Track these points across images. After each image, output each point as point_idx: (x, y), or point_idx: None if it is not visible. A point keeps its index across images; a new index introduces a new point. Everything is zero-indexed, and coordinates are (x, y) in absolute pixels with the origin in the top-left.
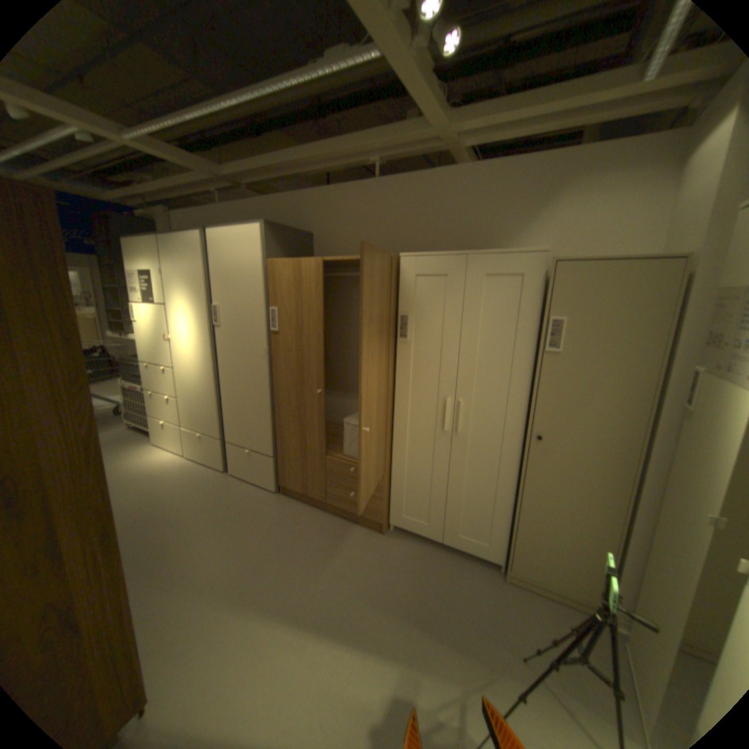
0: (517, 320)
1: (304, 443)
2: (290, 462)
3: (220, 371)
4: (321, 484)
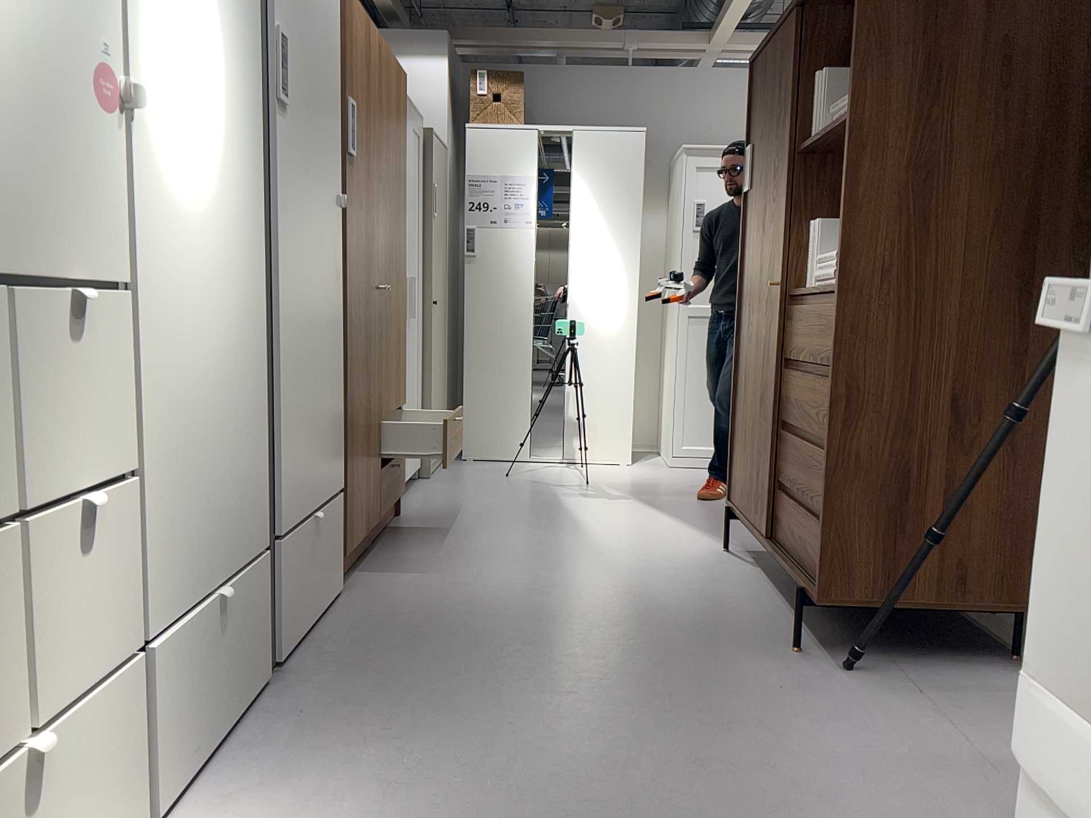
0: (419, 183)
1: (367, 410)
2: (356, 474)
3: (274, 268)
4: (377, 484)
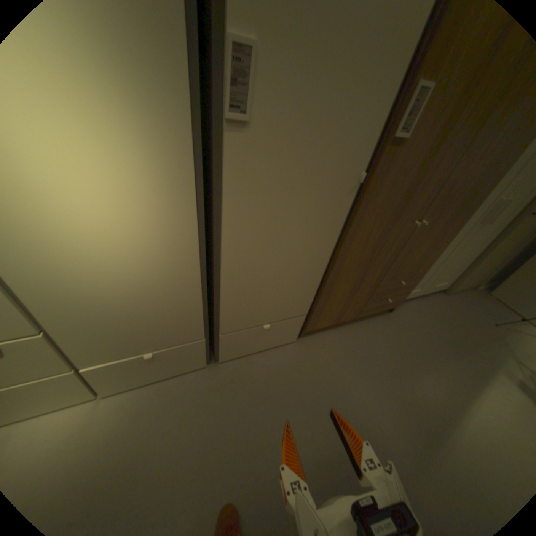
0: None
1: (359, 283)
2: (331, 307)
3: (222, 236)
4: (360, 307)
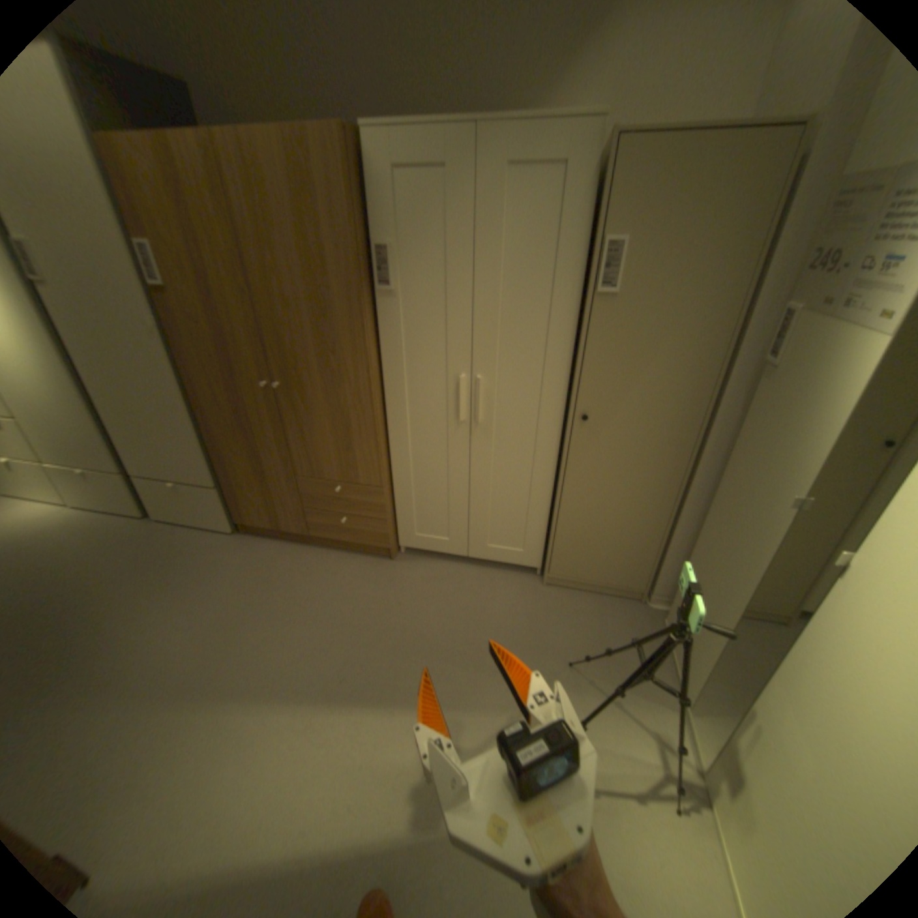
0: (557, 243)
1: (256, 462)
2: (242, 490)
3: (74, 364)
4: (296, 512)
